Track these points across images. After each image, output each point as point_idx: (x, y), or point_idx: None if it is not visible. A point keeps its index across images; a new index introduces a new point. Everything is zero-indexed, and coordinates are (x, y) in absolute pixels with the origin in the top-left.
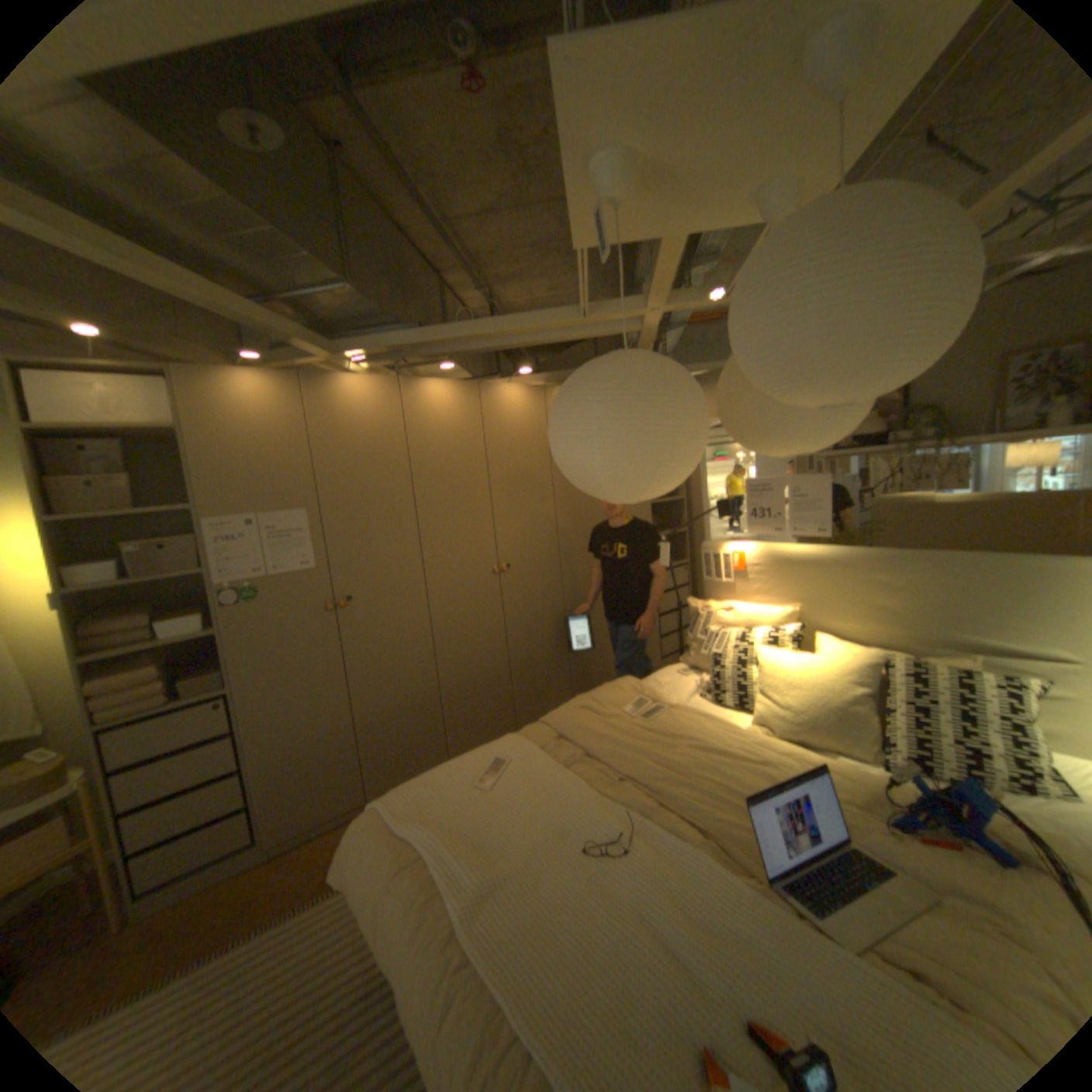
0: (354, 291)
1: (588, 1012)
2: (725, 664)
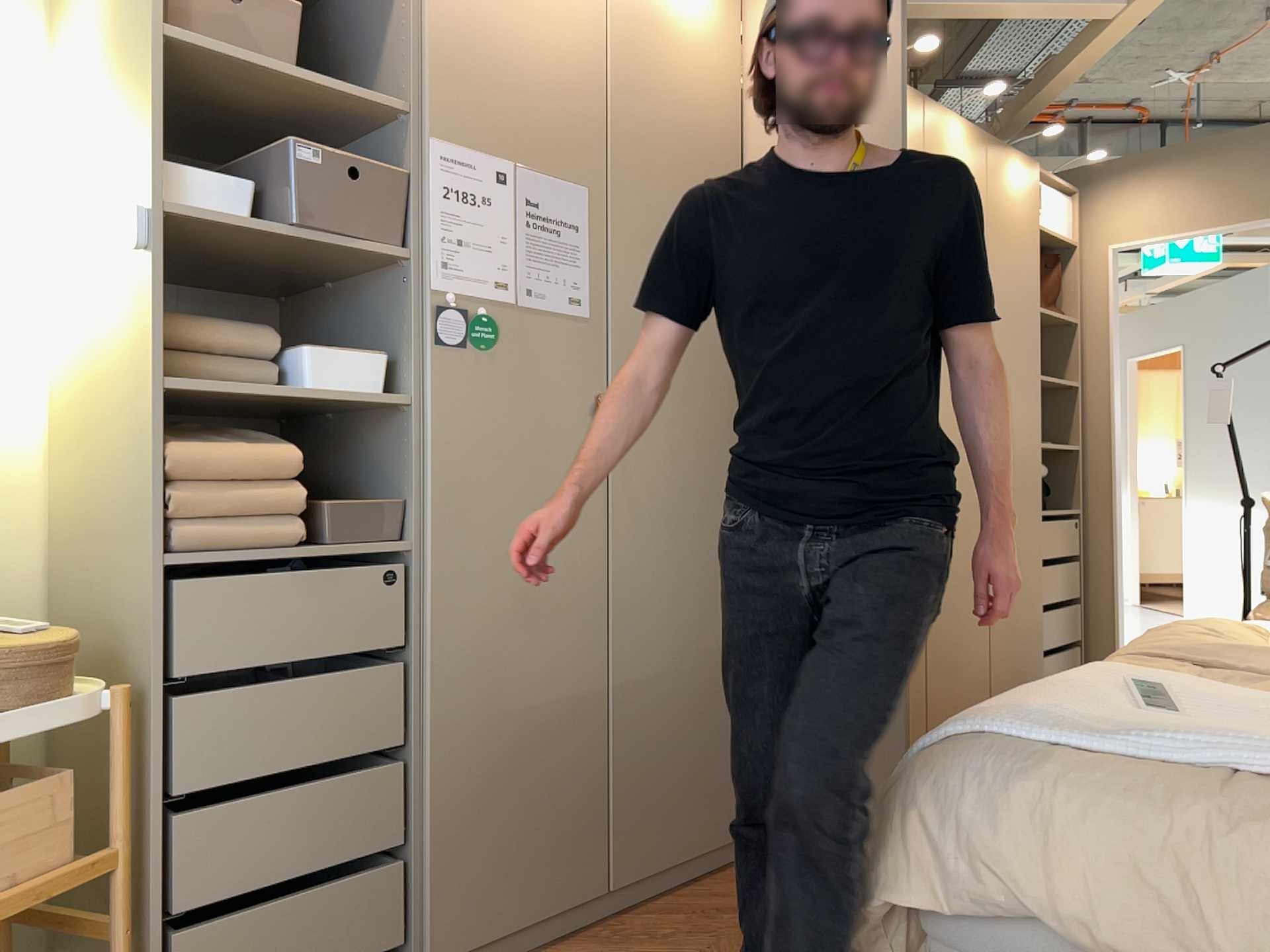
0: None
1: None
2: None
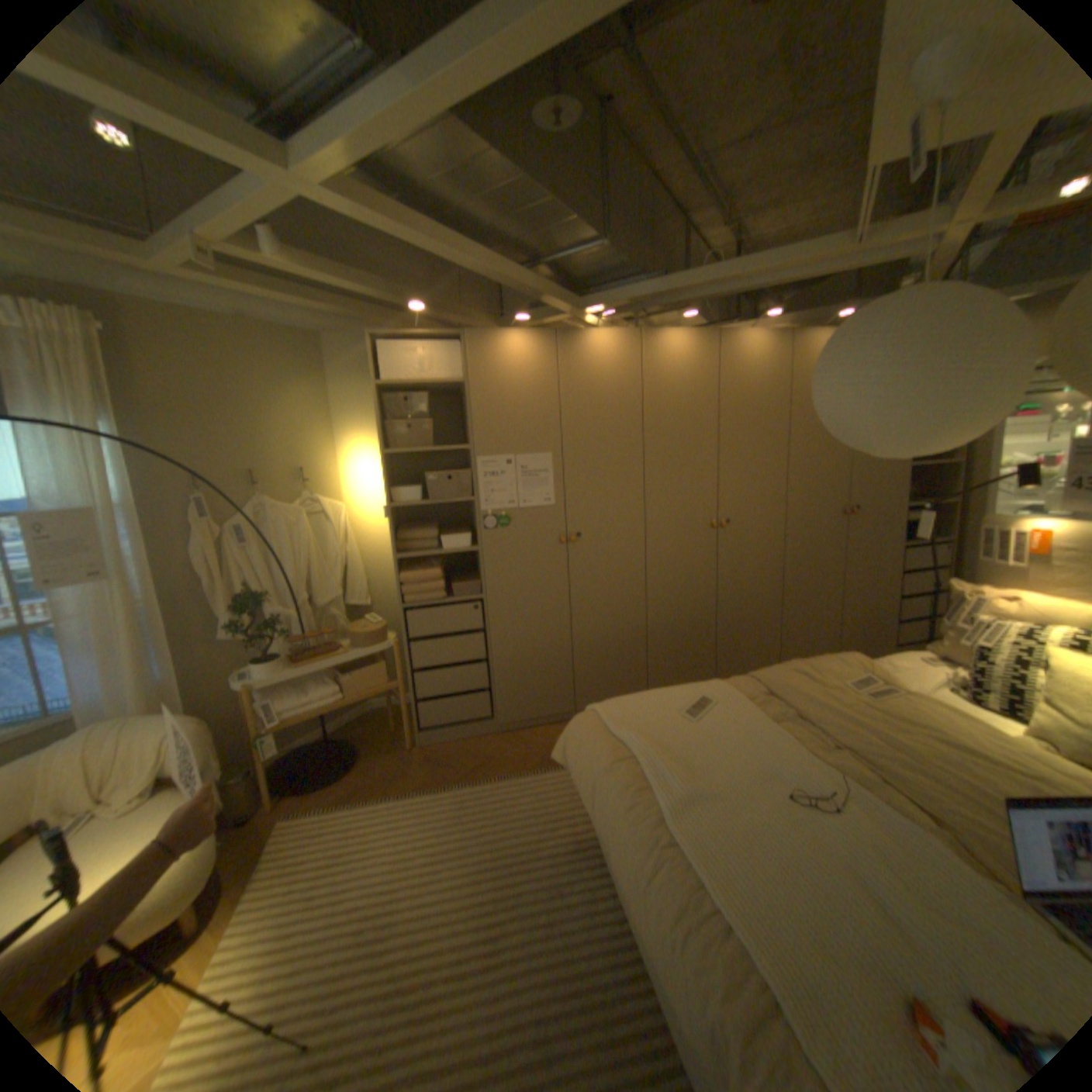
0: (610, 246)
1: (788, 920)
2: (996, 660)
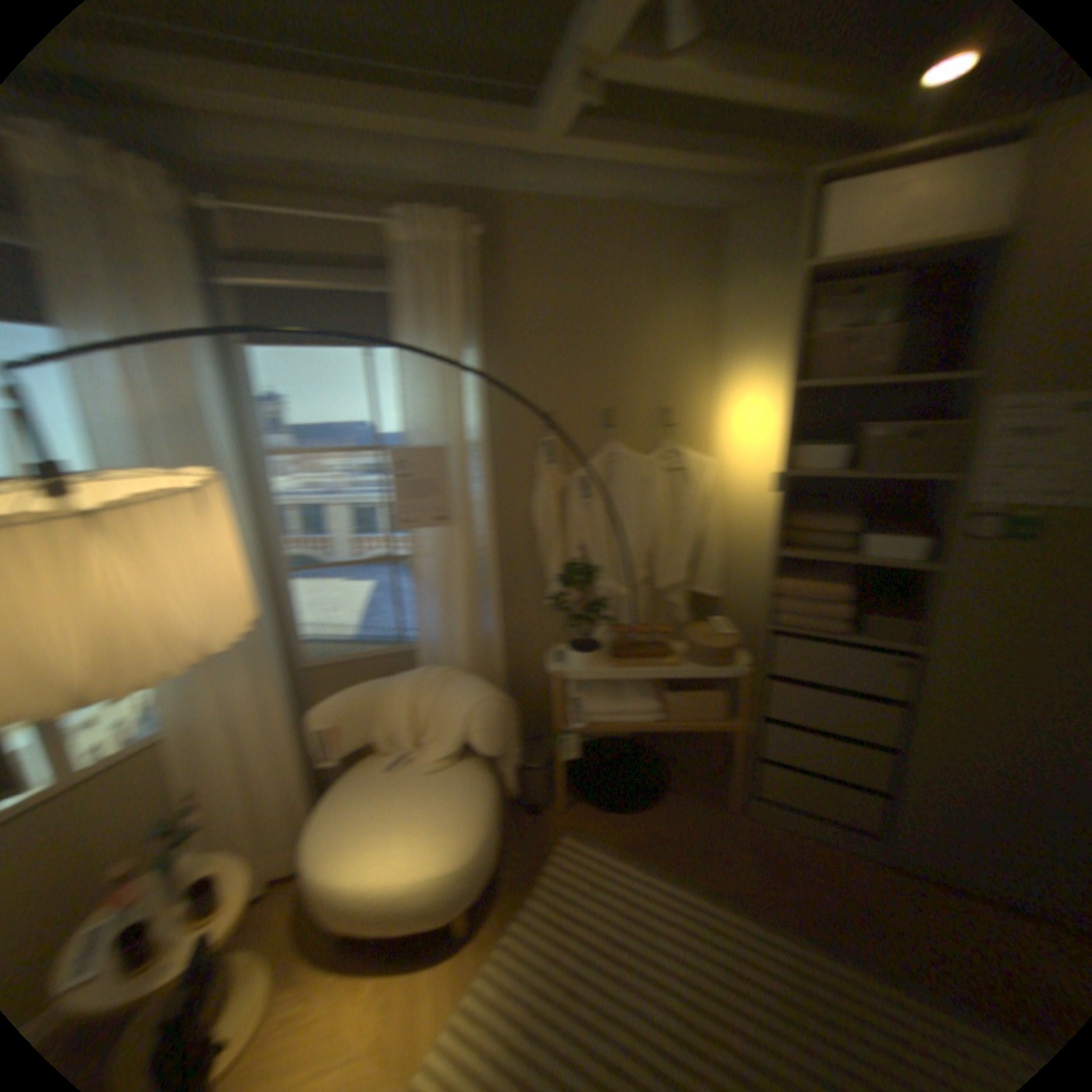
0: None
1: None
2: None
